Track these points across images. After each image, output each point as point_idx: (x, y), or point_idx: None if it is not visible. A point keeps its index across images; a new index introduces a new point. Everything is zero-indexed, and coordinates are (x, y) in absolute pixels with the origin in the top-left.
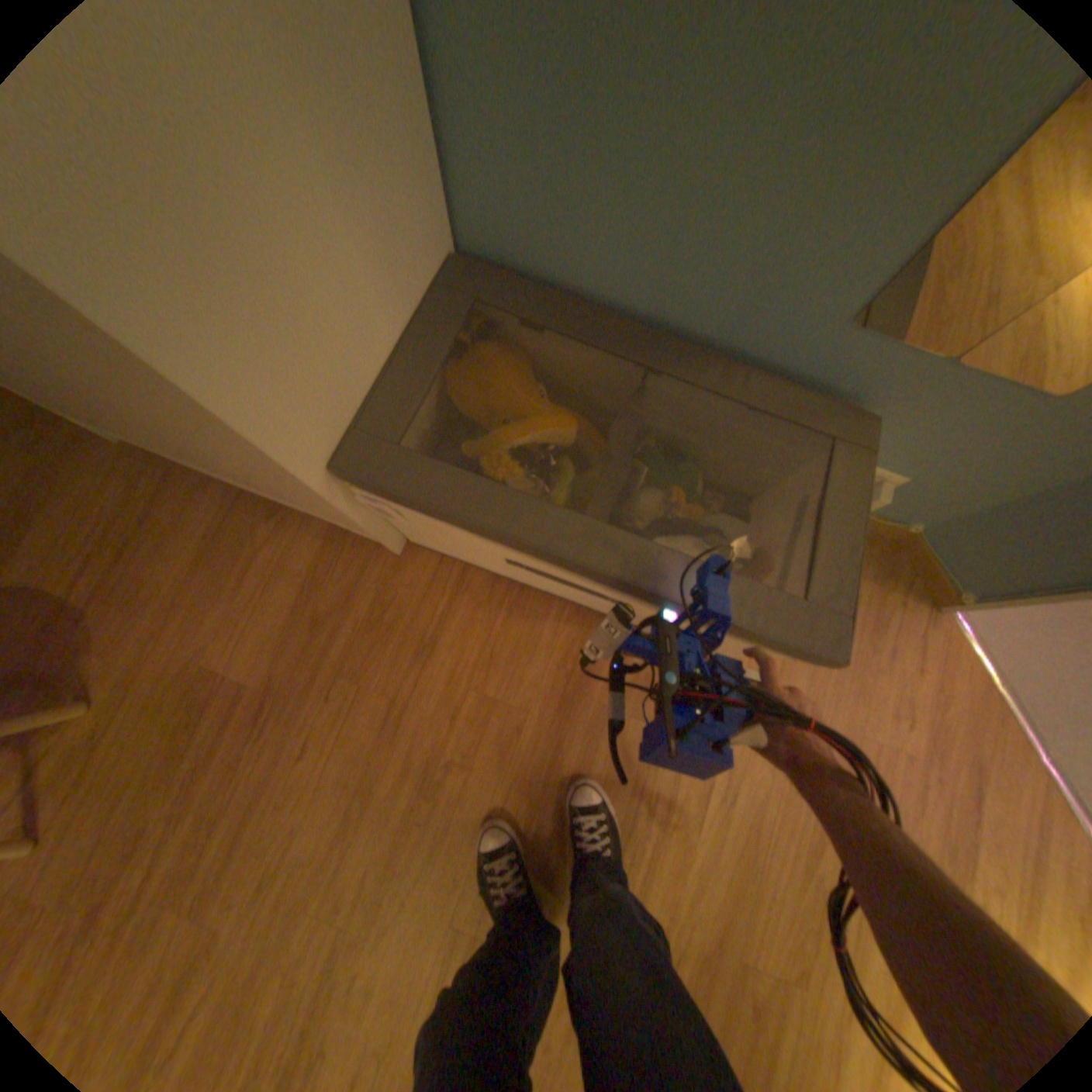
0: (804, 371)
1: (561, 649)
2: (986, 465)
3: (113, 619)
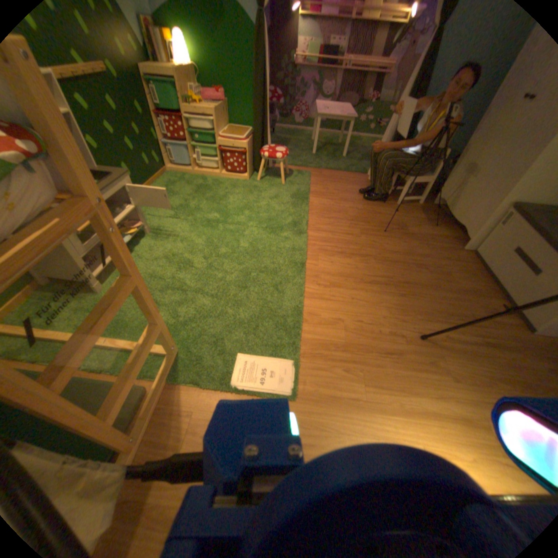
0: None
1: (476, 289)
2: None
3: (399, 212)
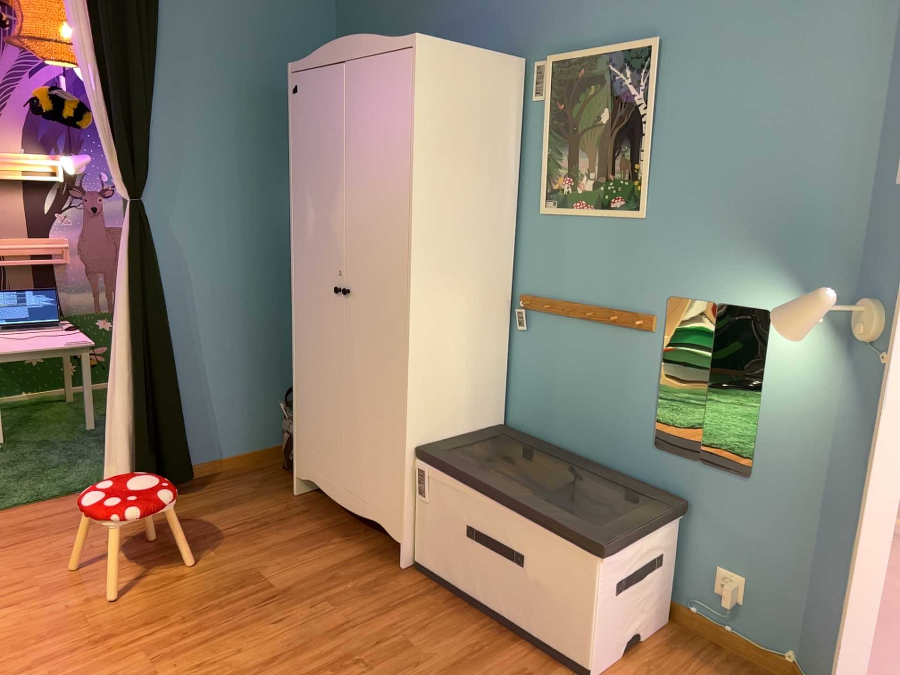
0: (647, 481)
1: (475, 640)
2: (763, 547)
3: (235, 543)
